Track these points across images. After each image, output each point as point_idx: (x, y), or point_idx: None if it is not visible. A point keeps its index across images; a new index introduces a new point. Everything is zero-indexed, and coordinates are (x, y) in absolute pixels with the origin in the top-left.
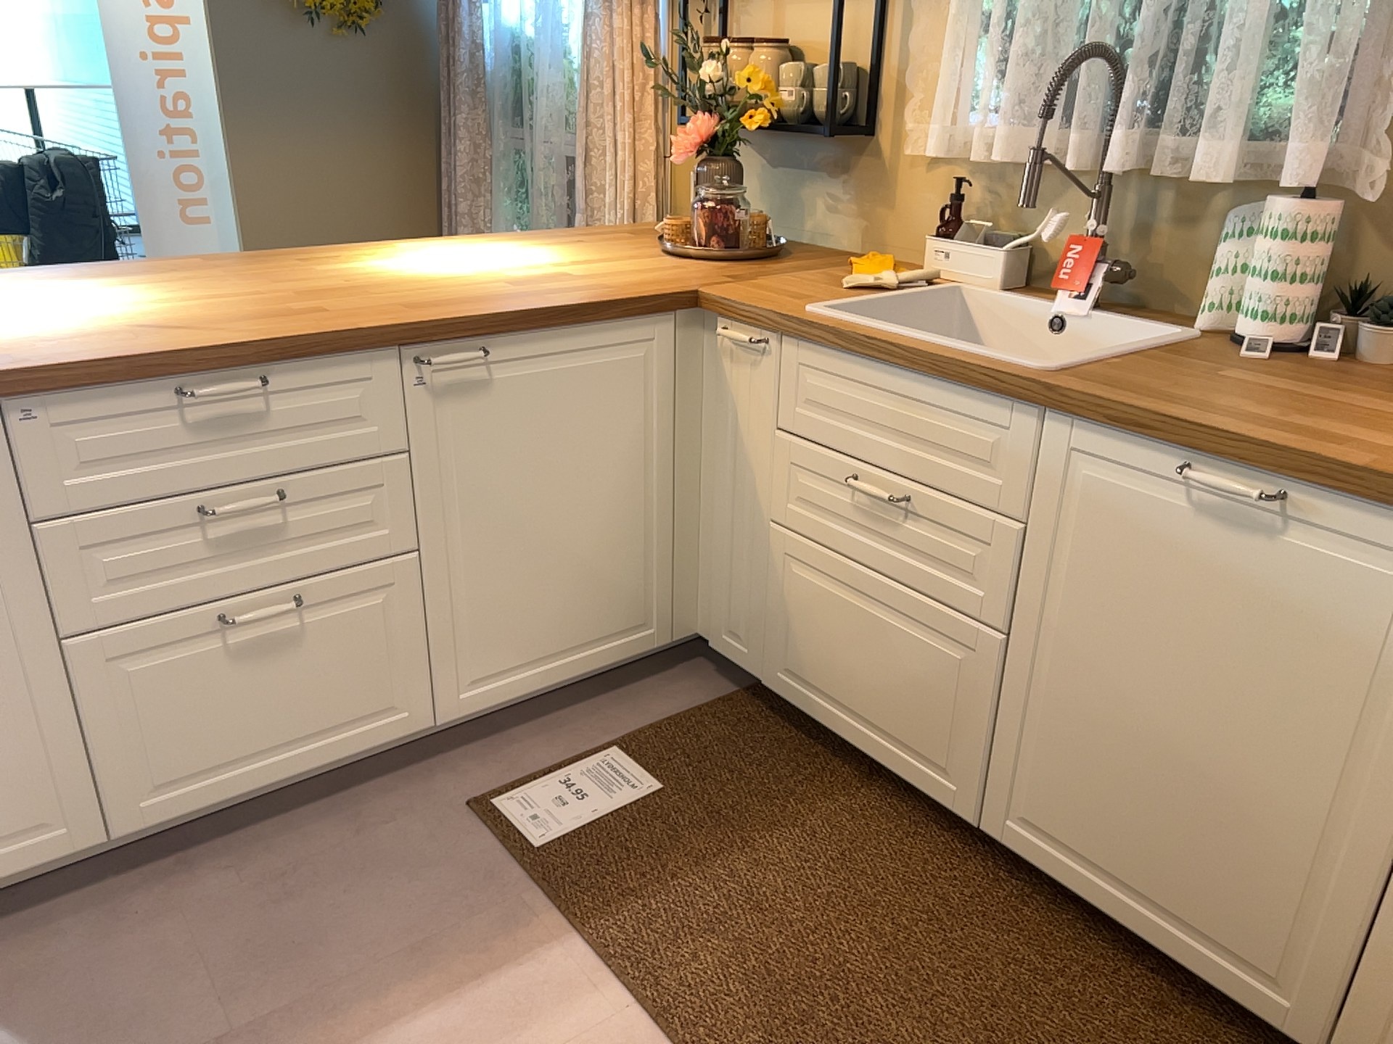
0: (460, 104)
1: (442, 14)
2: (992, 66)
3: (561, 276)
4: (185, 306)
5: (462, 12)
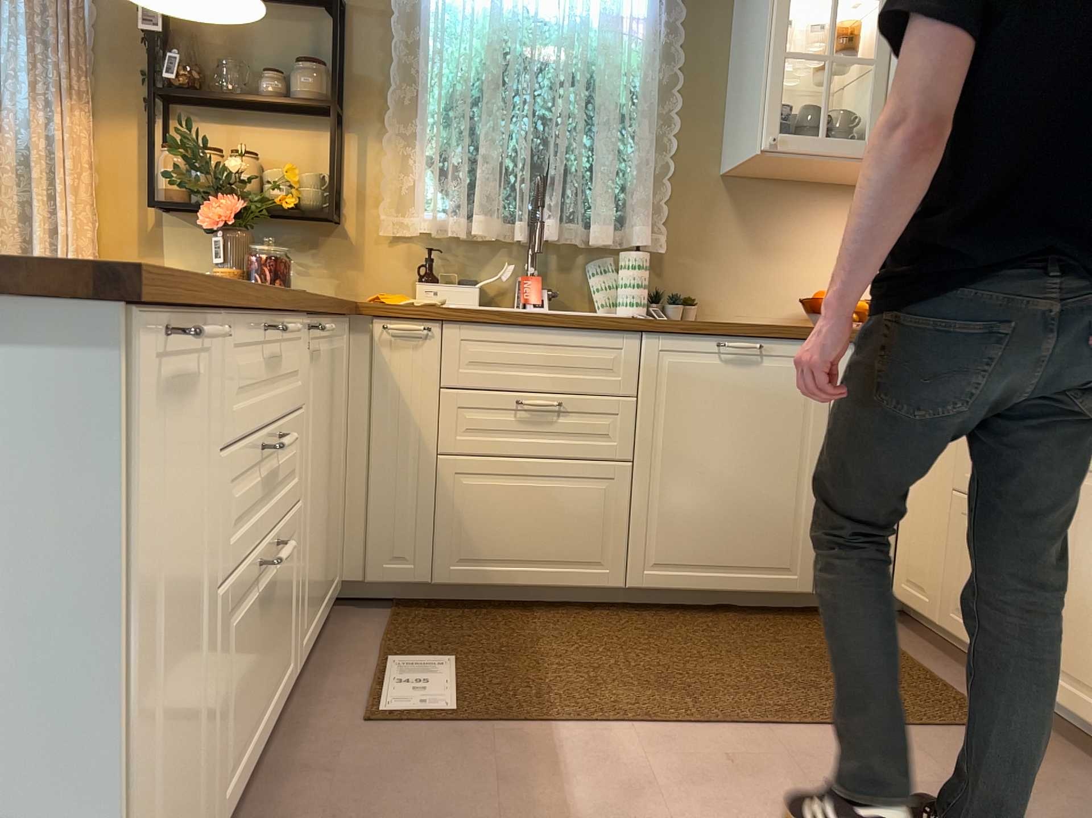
0: None
1: None
2: (442, 183)
3: None
4: None
5: None
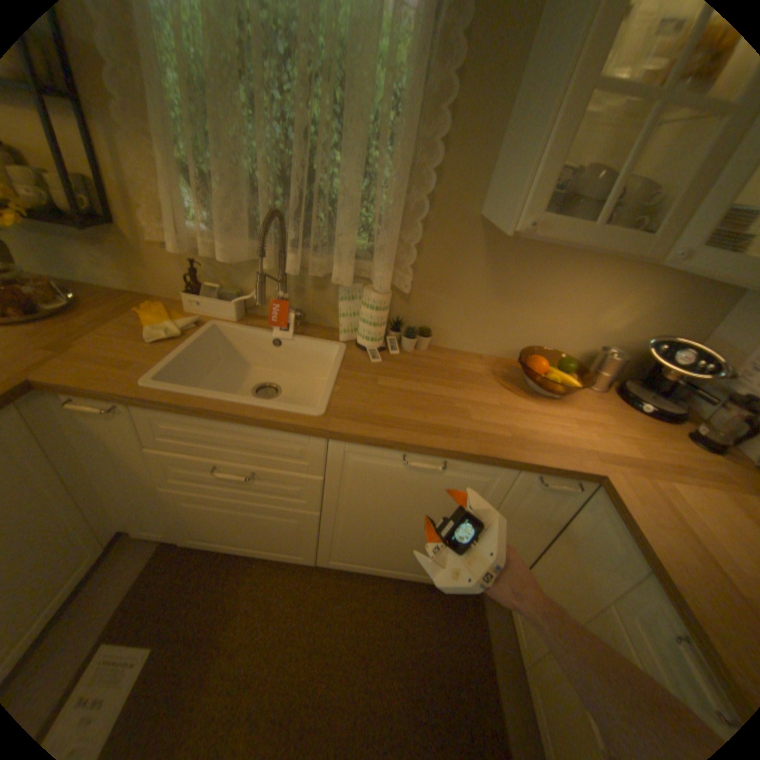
0: None
1: None
2: (194, 193)
3: None
4: None
5: None
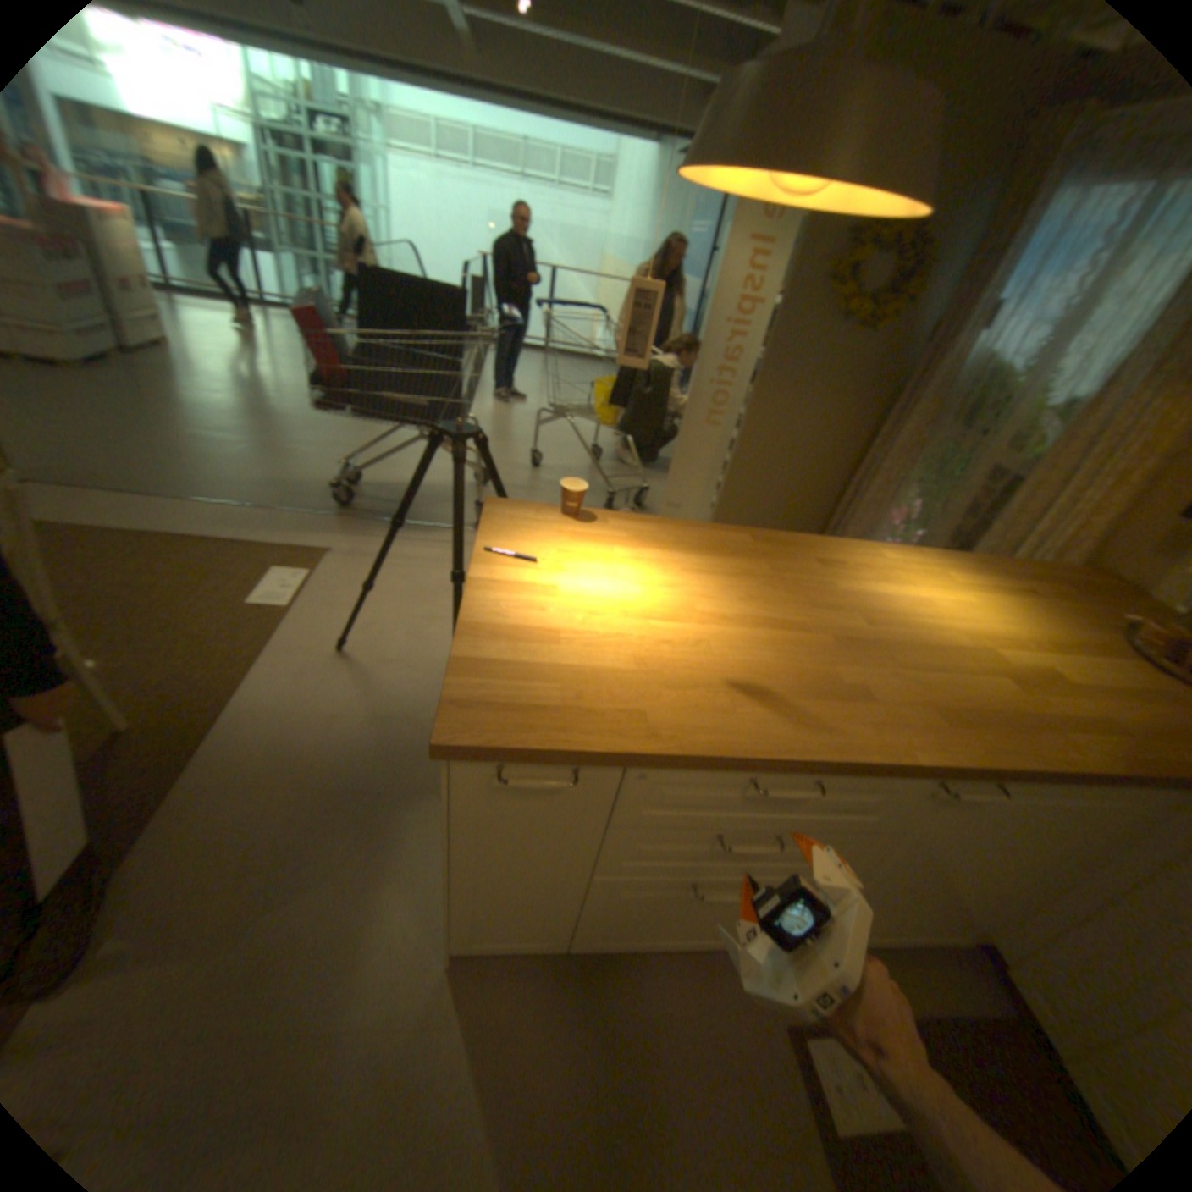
0: (924, 396)
1: (941, 325)
2: None
3: (1061, 681)
4: (756, 636)
5: (965, 331)
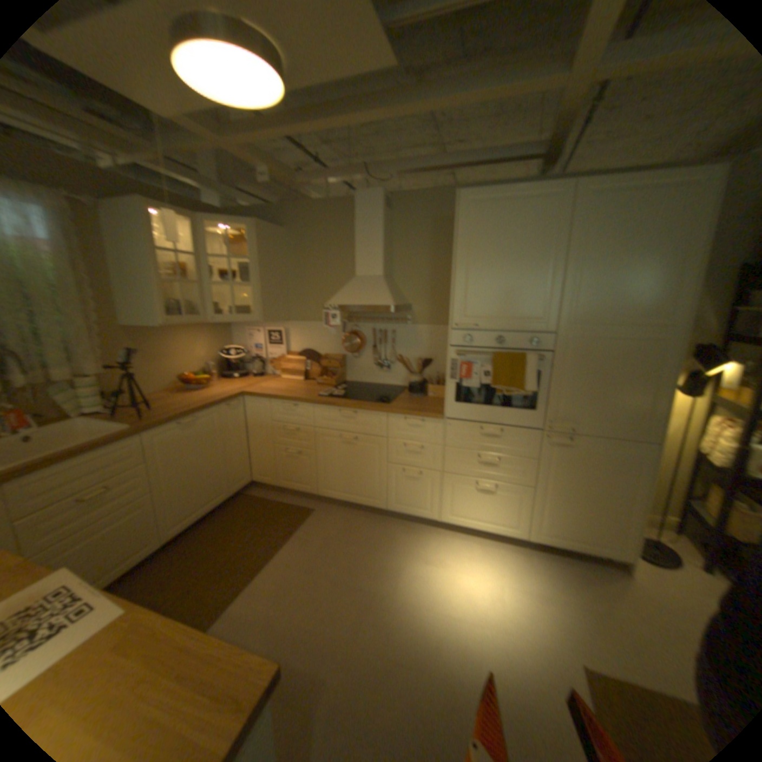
0: None
1: None
2: None
3: None
4: None
5: None
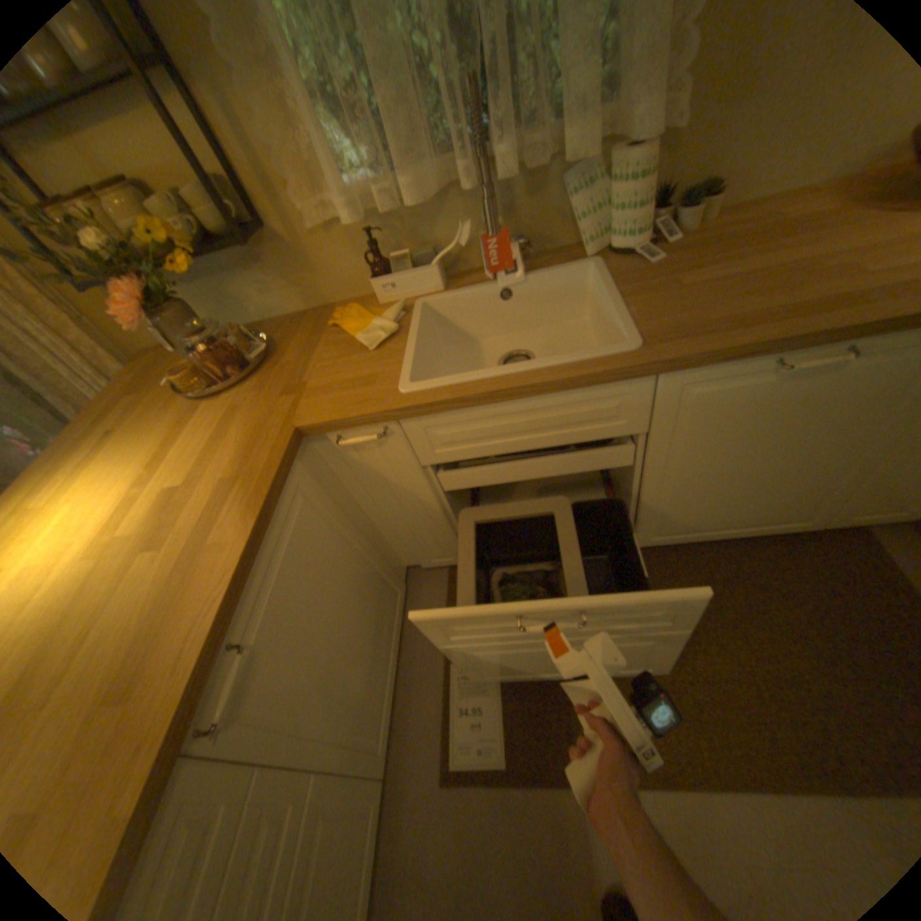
0: None
1: None
2: (341, 123)
3: (169, 497)
4: None
5: None
